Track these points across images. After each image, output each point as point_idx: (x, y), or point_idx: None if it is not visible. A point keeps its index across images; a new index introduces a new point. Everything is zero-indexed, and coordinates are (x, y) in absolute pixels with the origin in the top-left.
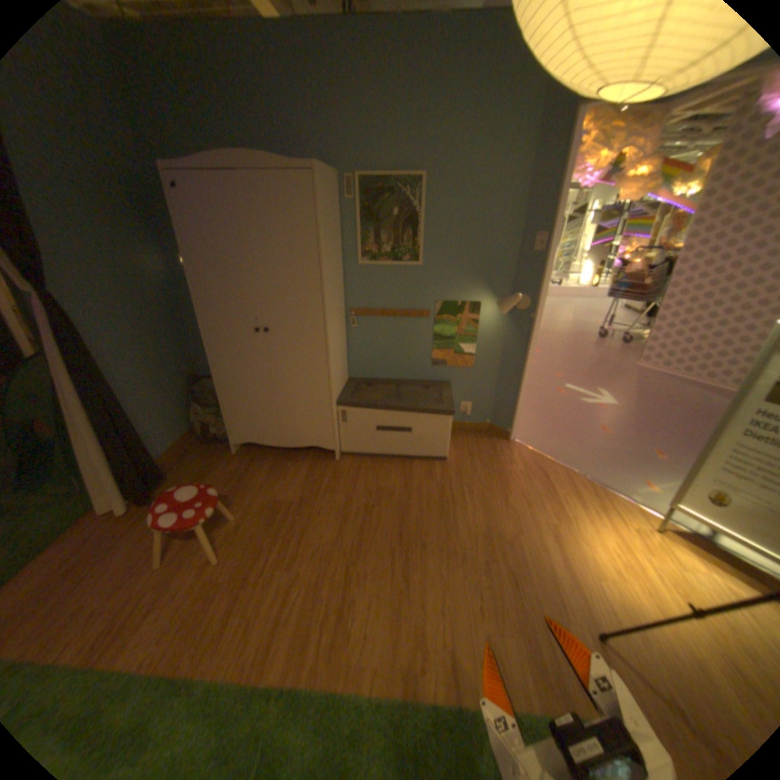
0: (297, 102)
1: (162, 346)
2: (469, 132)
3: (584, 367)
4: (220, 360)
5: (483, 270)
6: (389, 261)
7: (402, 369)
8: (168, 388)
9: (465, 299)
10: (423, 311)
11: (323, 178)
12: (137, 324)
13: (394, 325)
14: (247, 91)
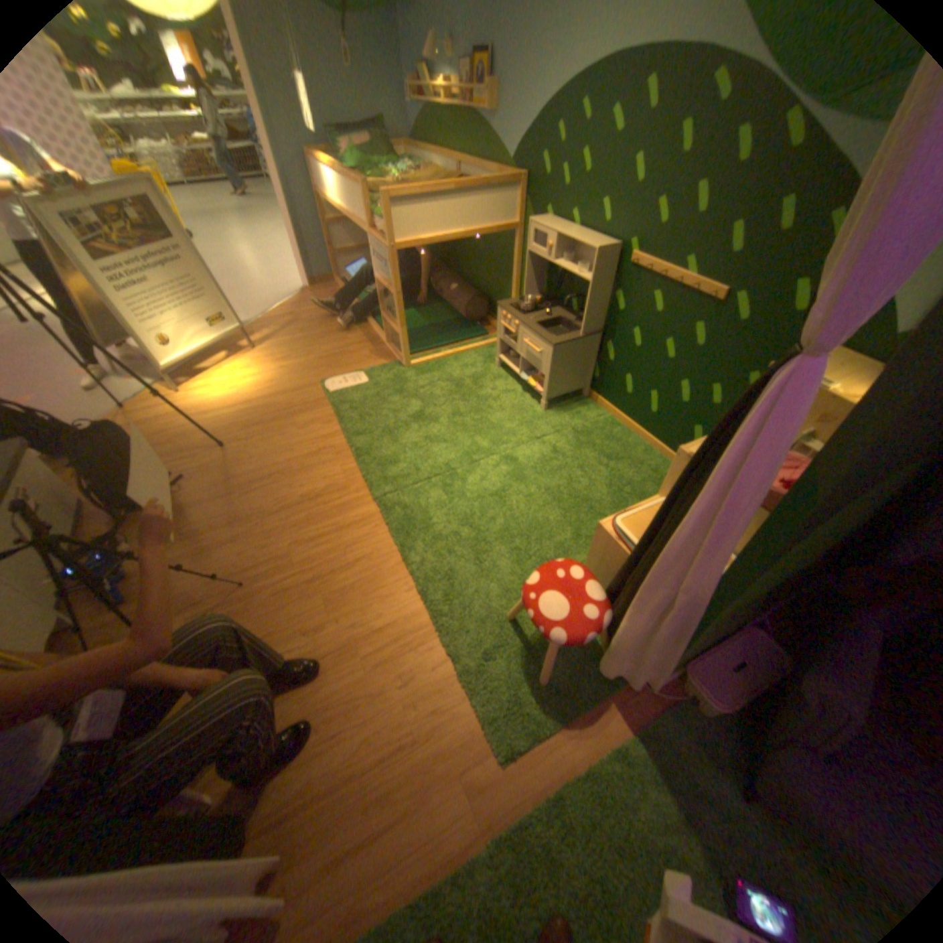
0: None
1: None
2: None
3: None
4: None
5: None
6: None
7: None
8: None
9: None
10: None
11: None
12: None
13: None
14: None
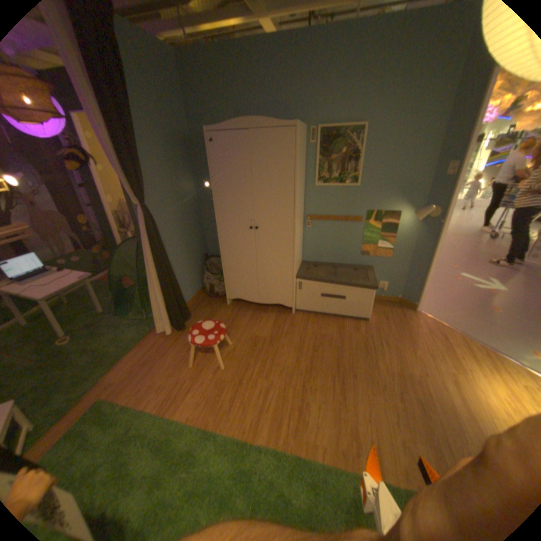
0: (284, 82)
1: (191, 236)
2: (403, 92)
3: (478, 260)
4: (226, 246)
5: (405, 188)
6: (336, 183)
7: (339, 256)
8: (193, 262)
9: (389, 208)
10: (358, 217)
11: (300, 131)
12: (180, 223)
13: (336, 226)
14: (253, 79)
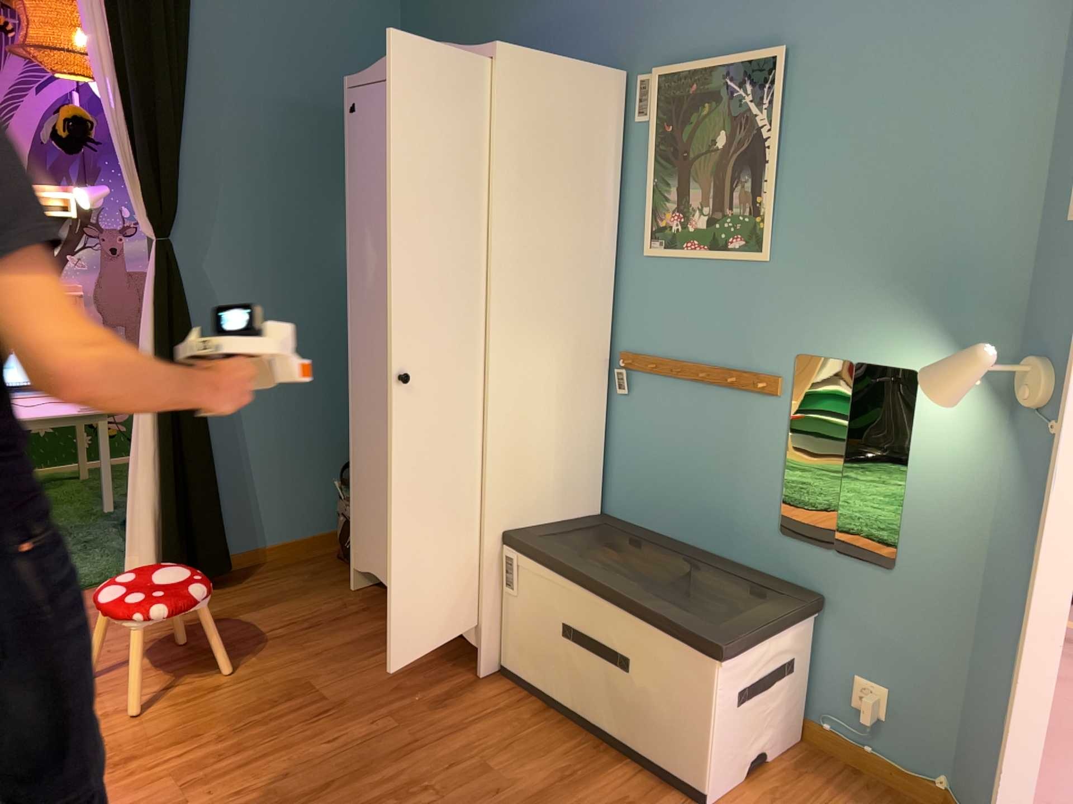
0: None
1: (337, 369)
2: None
3: None
4: (358, 396)
5: (929, 280)
6: (701, 249)
7: (712, 524)
8: (323, 441)
9: (874, 357)
10: (766, 377)
11: (533, 75)
12: (304, 322)
13: (702, 405)
14: None
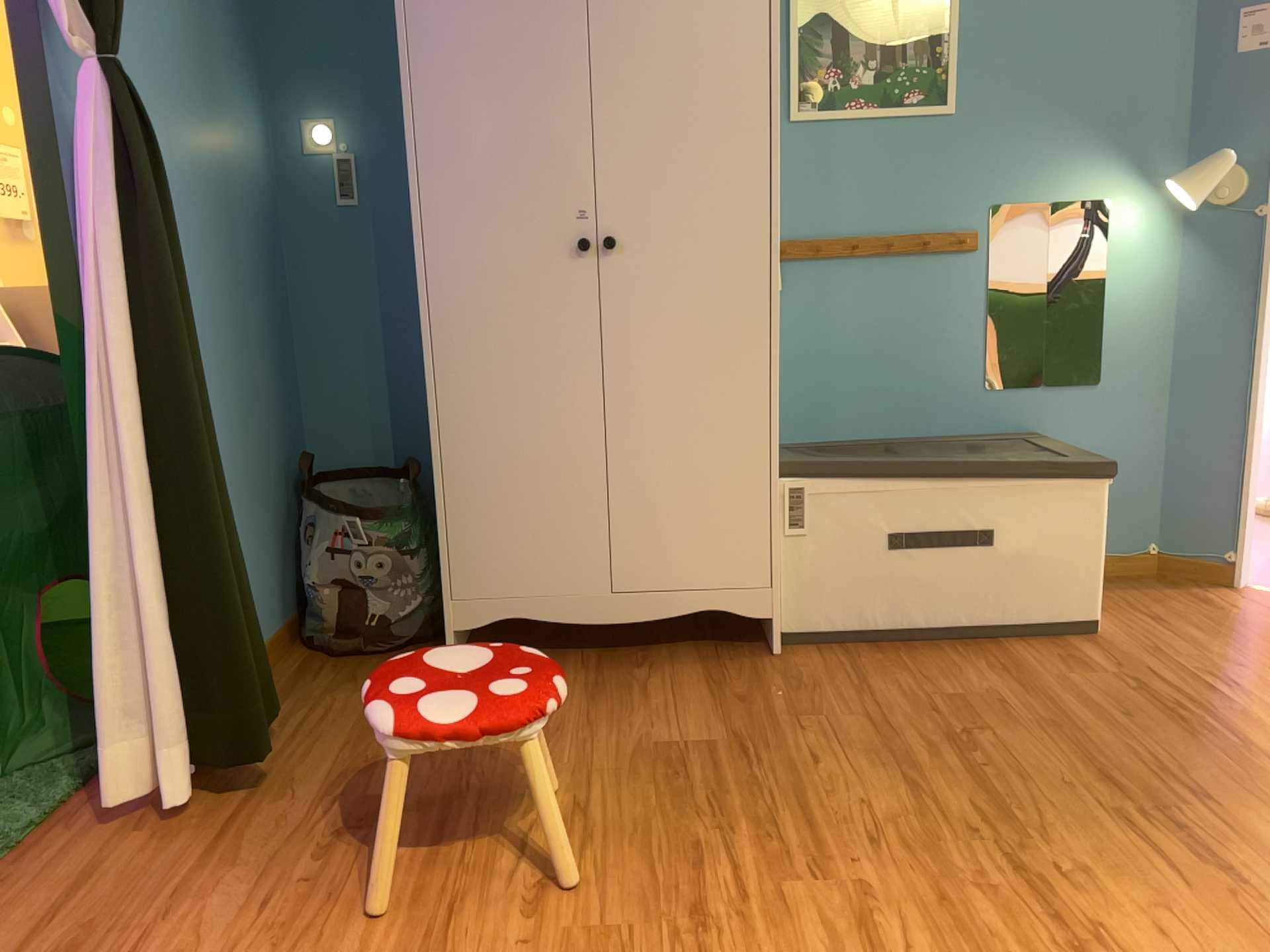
0: None
1: (256, 349)
2: None
3: None
4: (454, 347)
5: (1112, 117)
6: (870, 108)
7: (905, 407)
8: (259, 472)
9: (1068, 195)
10: (962, 235)
11: None
12: (221, 267)
13: (881, 281)
14: None
